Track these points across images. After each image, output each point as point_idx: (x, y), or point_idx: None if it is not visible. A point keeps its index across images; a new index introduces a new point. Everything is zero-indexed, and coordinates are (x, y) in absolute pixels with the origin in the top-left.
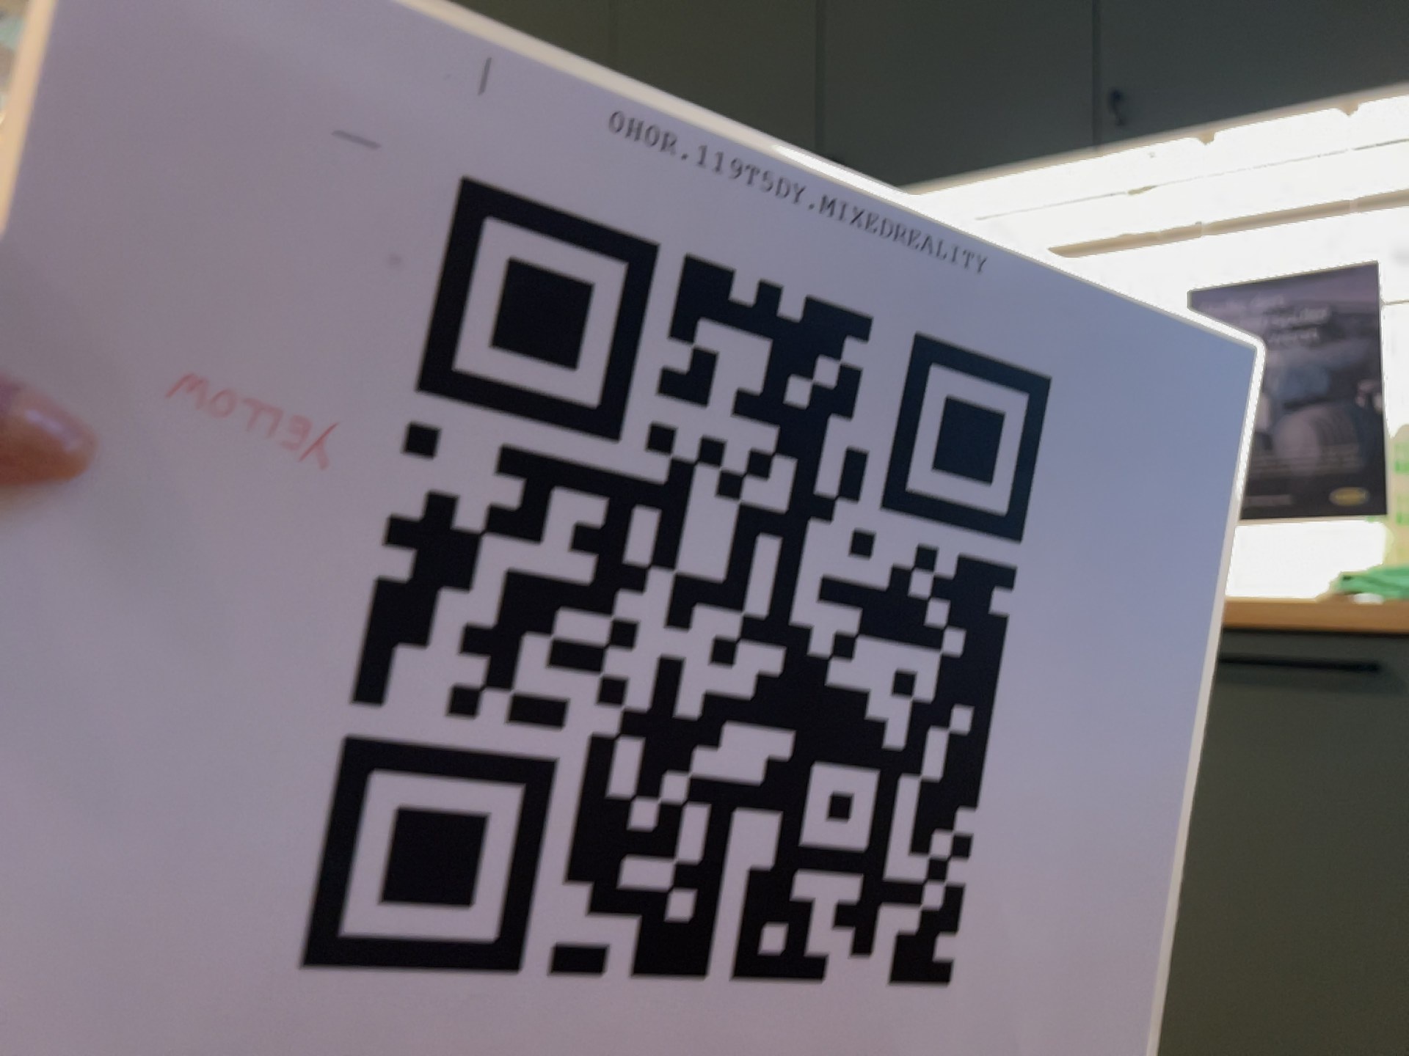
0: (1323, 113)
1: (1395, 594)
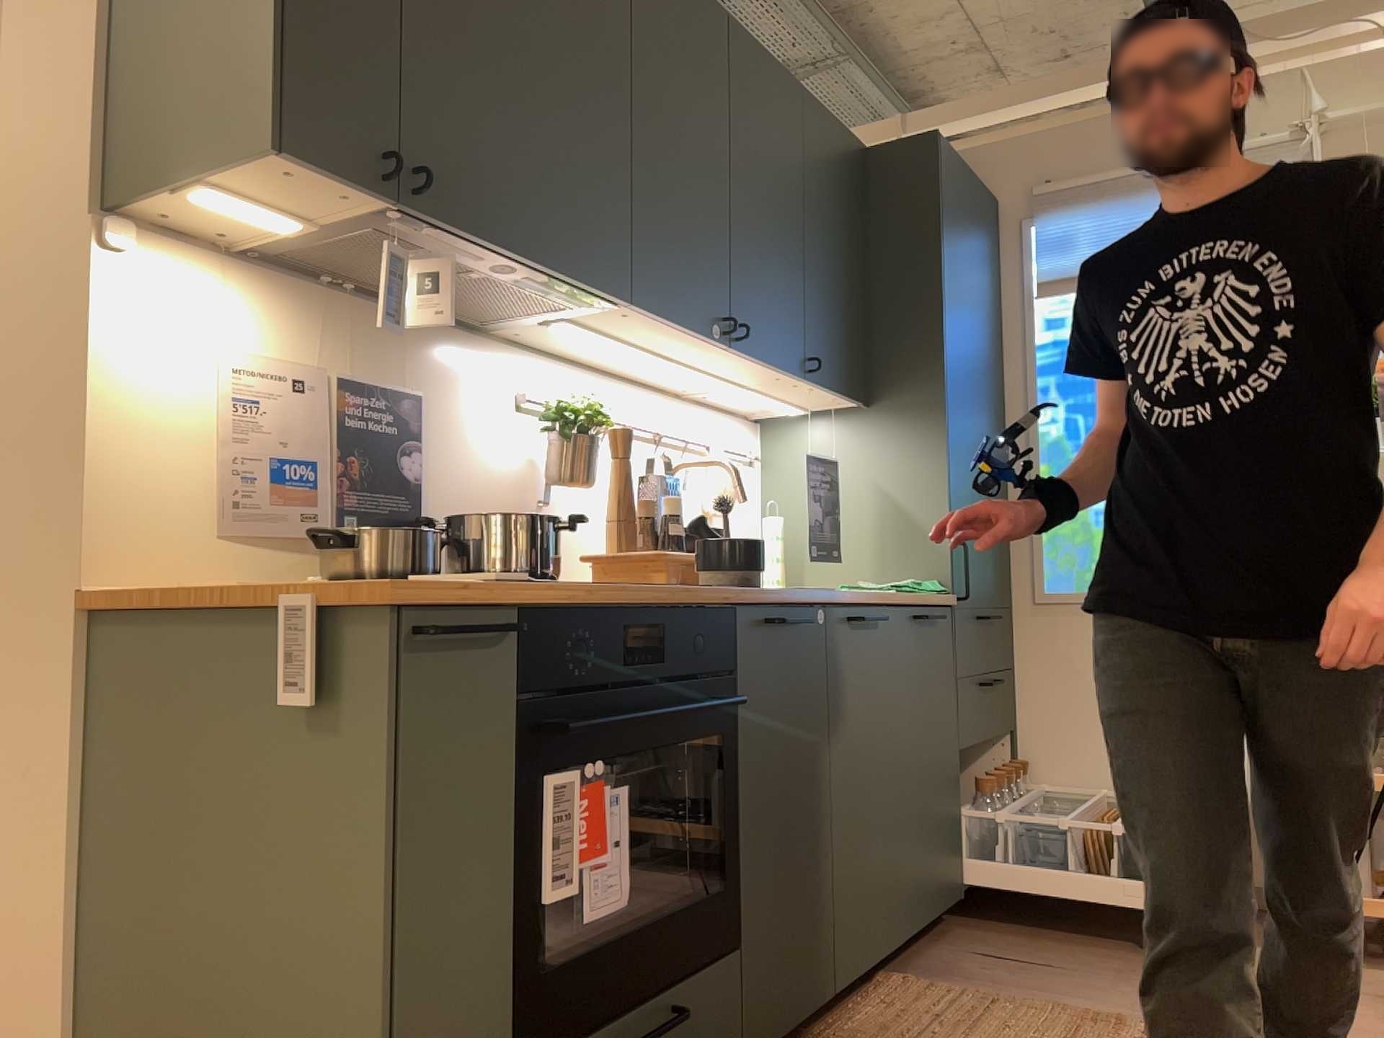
0: (835, 395)
1: (927, 591)
